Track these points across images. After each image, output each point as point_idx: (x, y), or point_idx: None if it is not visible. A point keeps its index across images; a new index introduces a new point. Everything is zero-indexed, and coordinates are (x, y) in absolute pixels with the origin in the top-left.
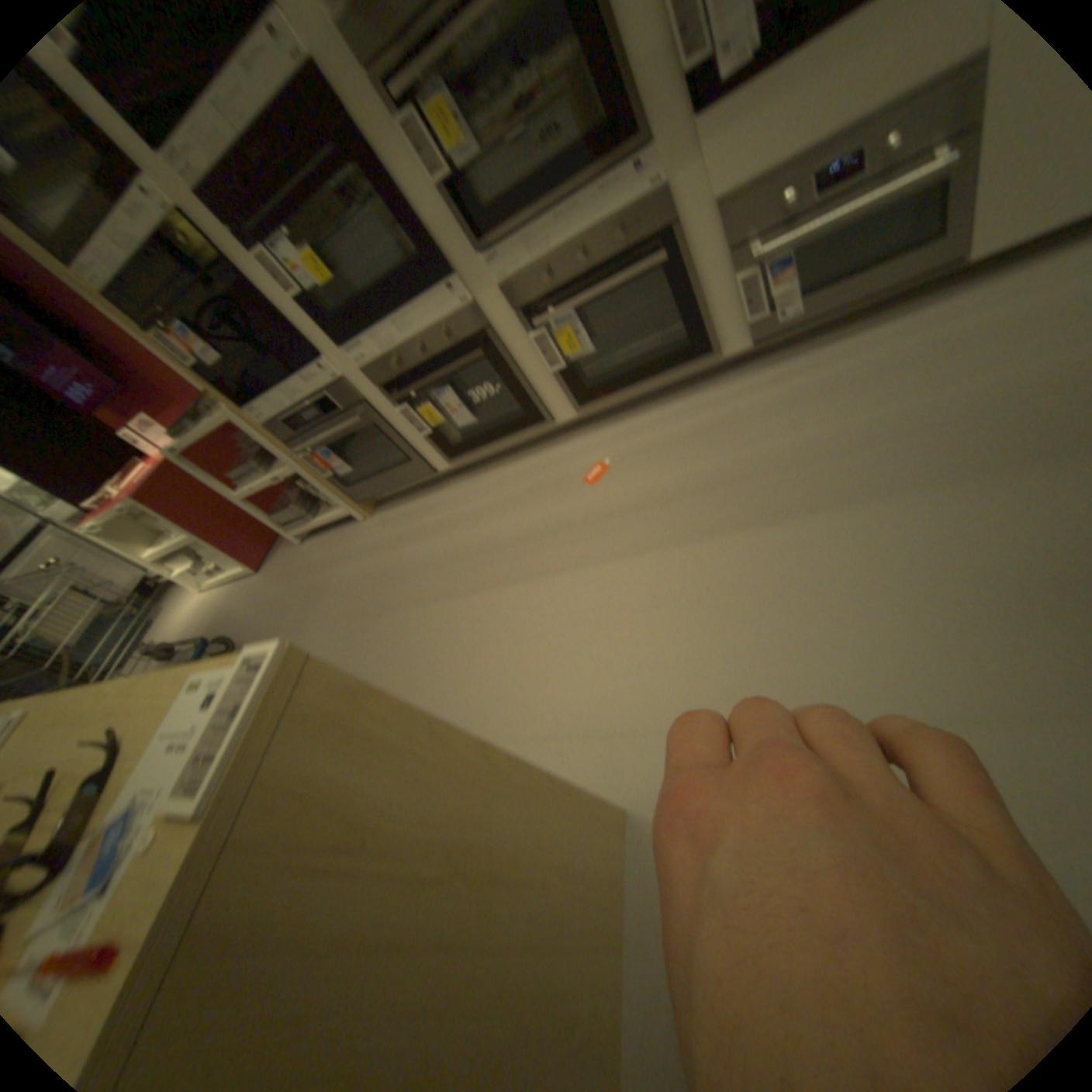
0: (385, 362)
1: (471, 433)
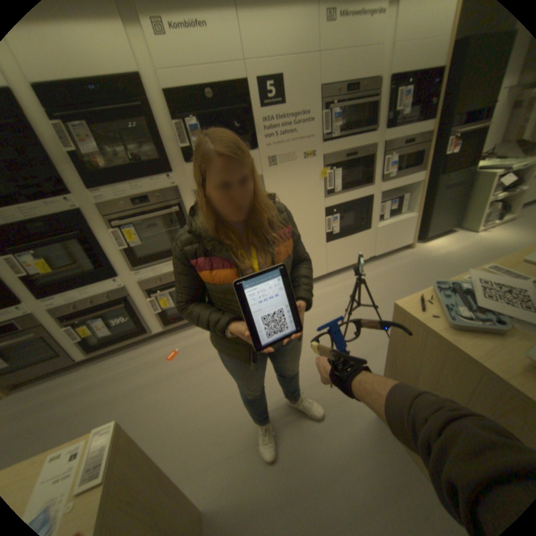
0: (64, 310)
1: (101, 343)
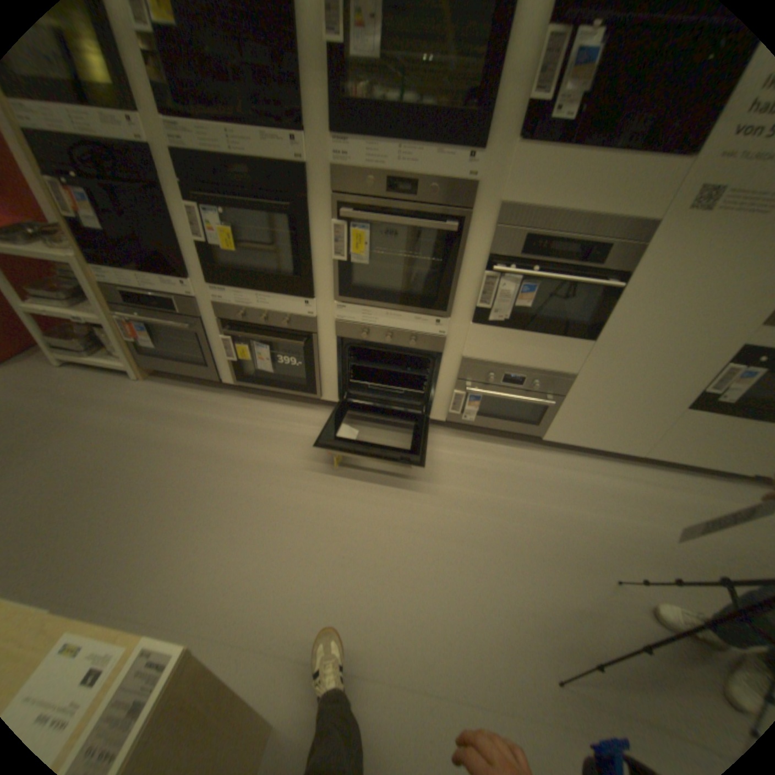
0: (233, 313)
1: (260, 375)
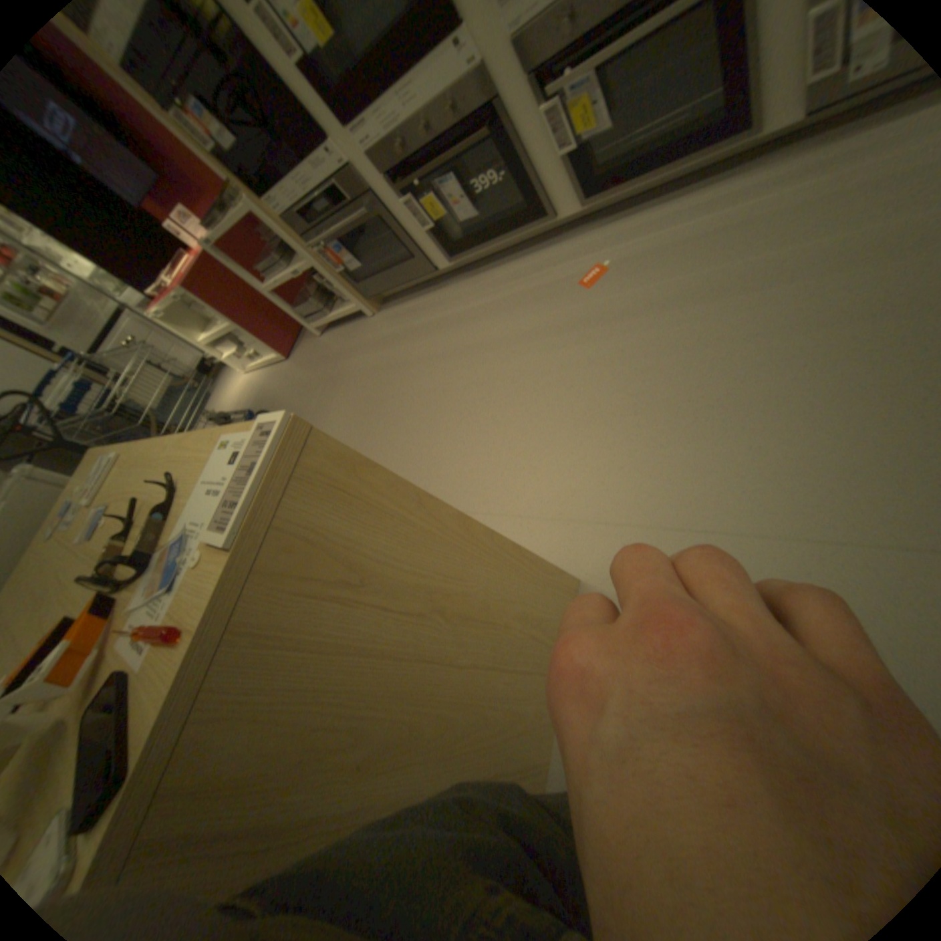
0: (391, 147)
1: (473, 231)
